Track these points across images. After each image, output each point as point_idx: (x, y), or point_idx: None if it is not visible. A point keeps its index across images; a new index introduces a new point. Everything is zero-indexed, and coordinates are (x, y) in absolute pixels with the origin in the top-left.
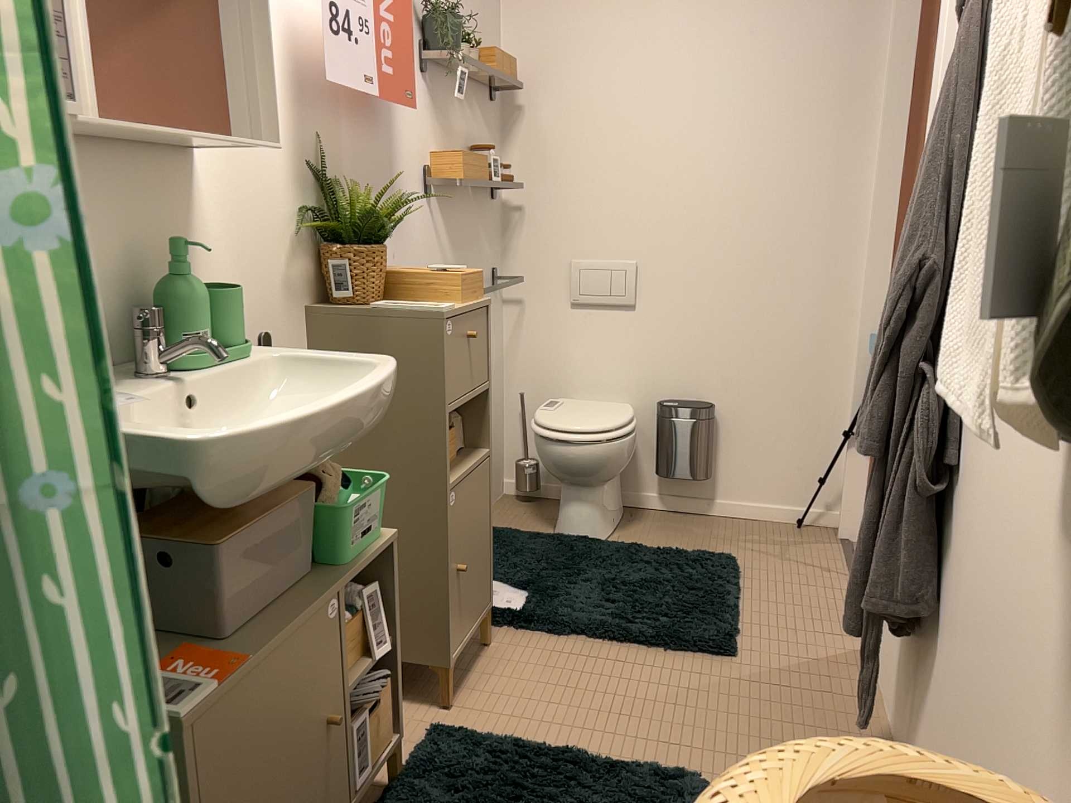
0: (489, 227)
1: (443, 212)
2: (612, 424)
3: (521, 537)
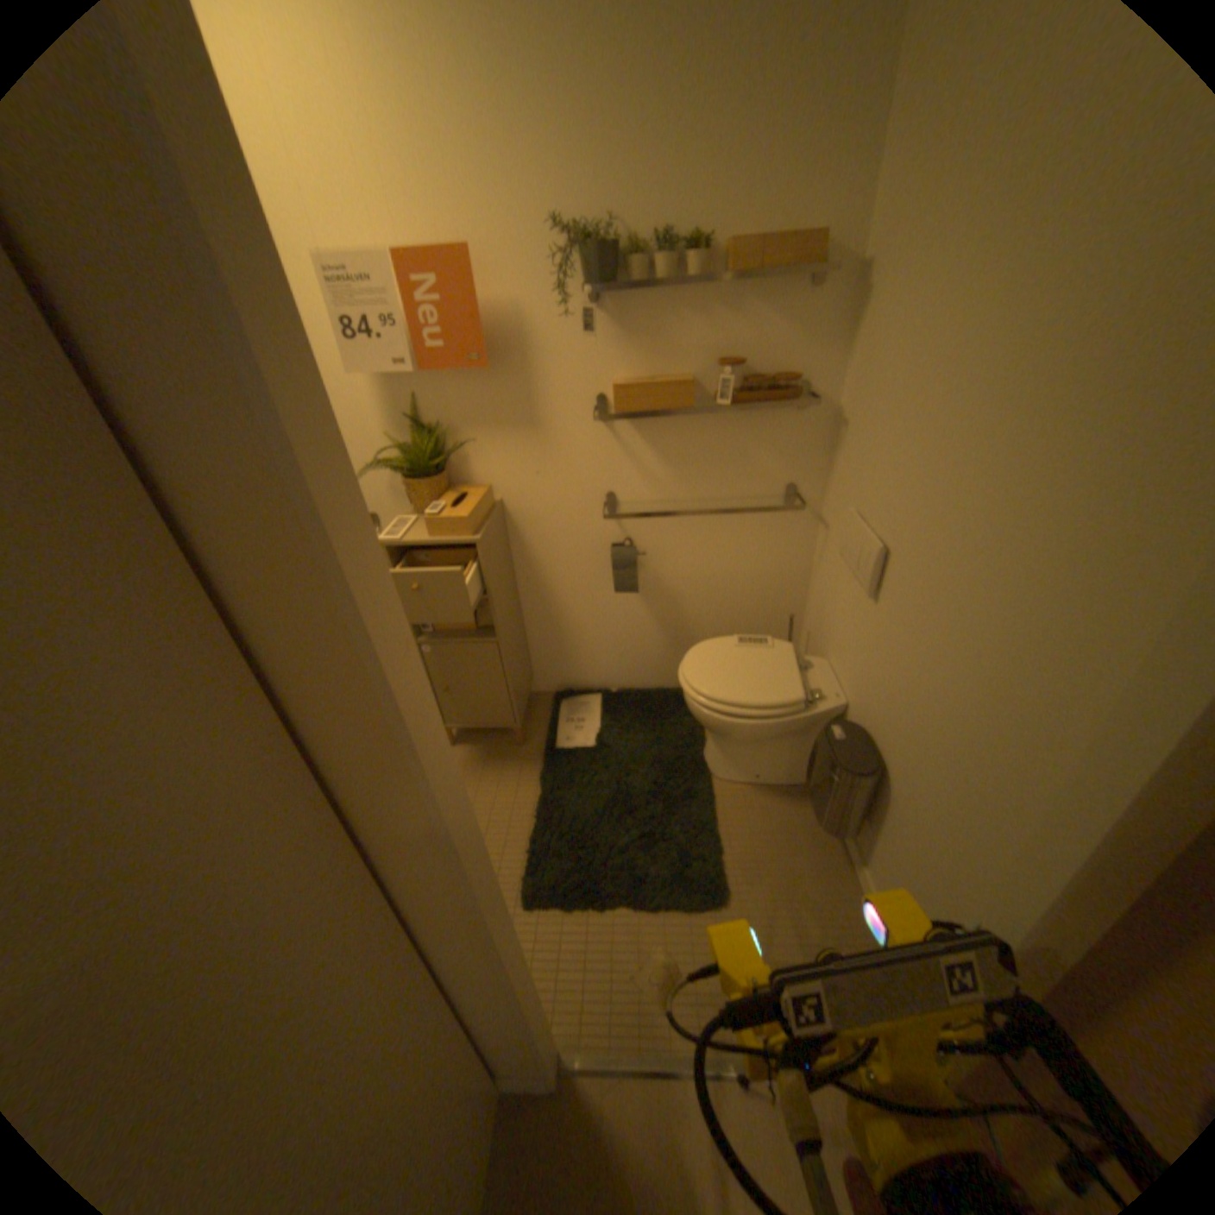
0: (782, 440)
1: (641, 432)
2: (715, 697)
3: (684, 719)
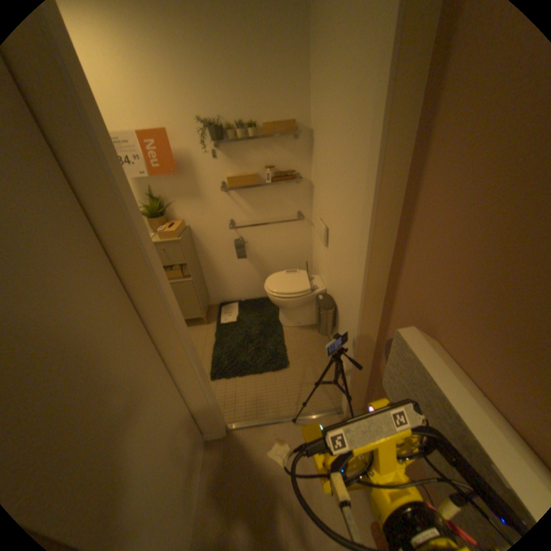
0: (293, 195)
1: (240, 196)
2: (277, 291)
3: (271, 307)
